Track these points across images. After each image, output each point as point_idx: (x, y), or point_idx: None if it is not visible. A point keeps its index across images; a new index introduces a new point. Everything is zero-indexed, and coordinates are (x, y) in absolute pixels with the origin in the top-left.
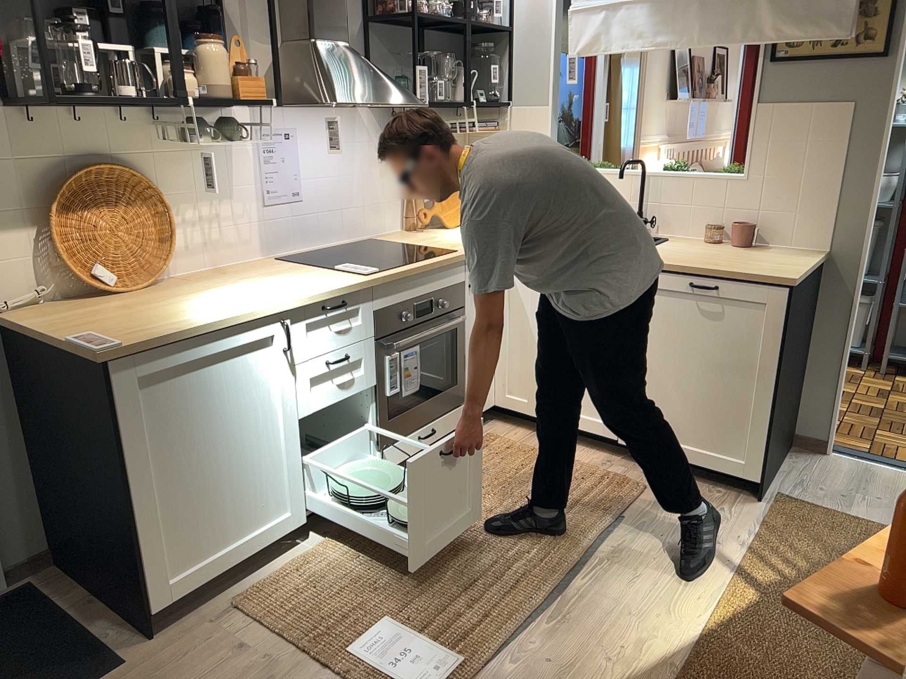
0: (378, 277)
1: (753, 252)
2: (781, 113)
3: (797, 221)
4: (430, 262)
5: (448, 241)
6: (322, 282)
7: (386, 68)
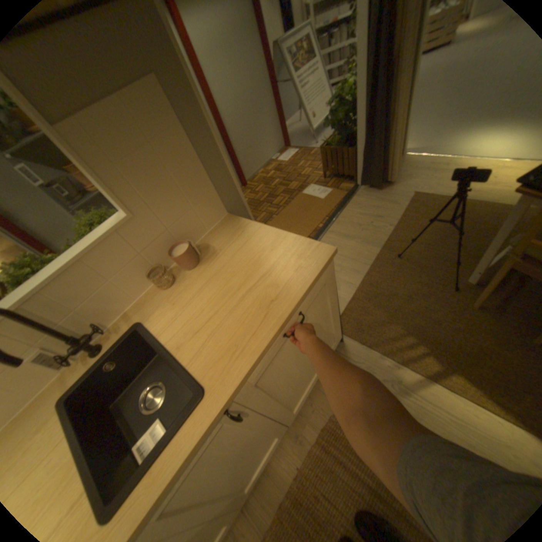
0: None
1: (216, 261)
2: (94, 125)
3: (197, 215)
4: None
5: None
6: None
7: None
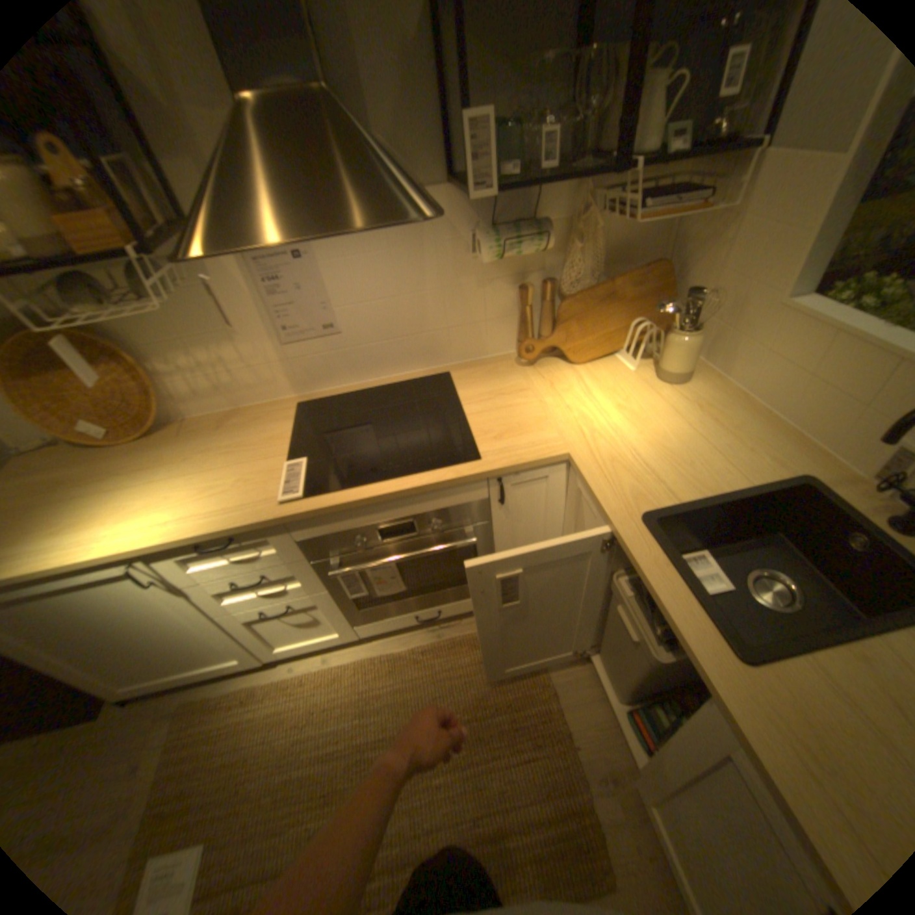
0: (281, 515)
1: None
2: None
3: None
4: (398, 486)
5: (515, 413)
6: (227, 498)
7: (490, 95)
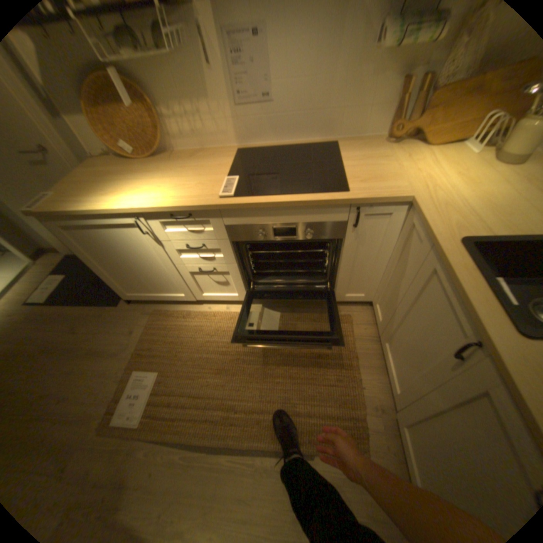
0: (220, 204)
1: None
2: None
3: None
4: (292, 200)
5: (379, 170)
6: (191, 192)
7: None
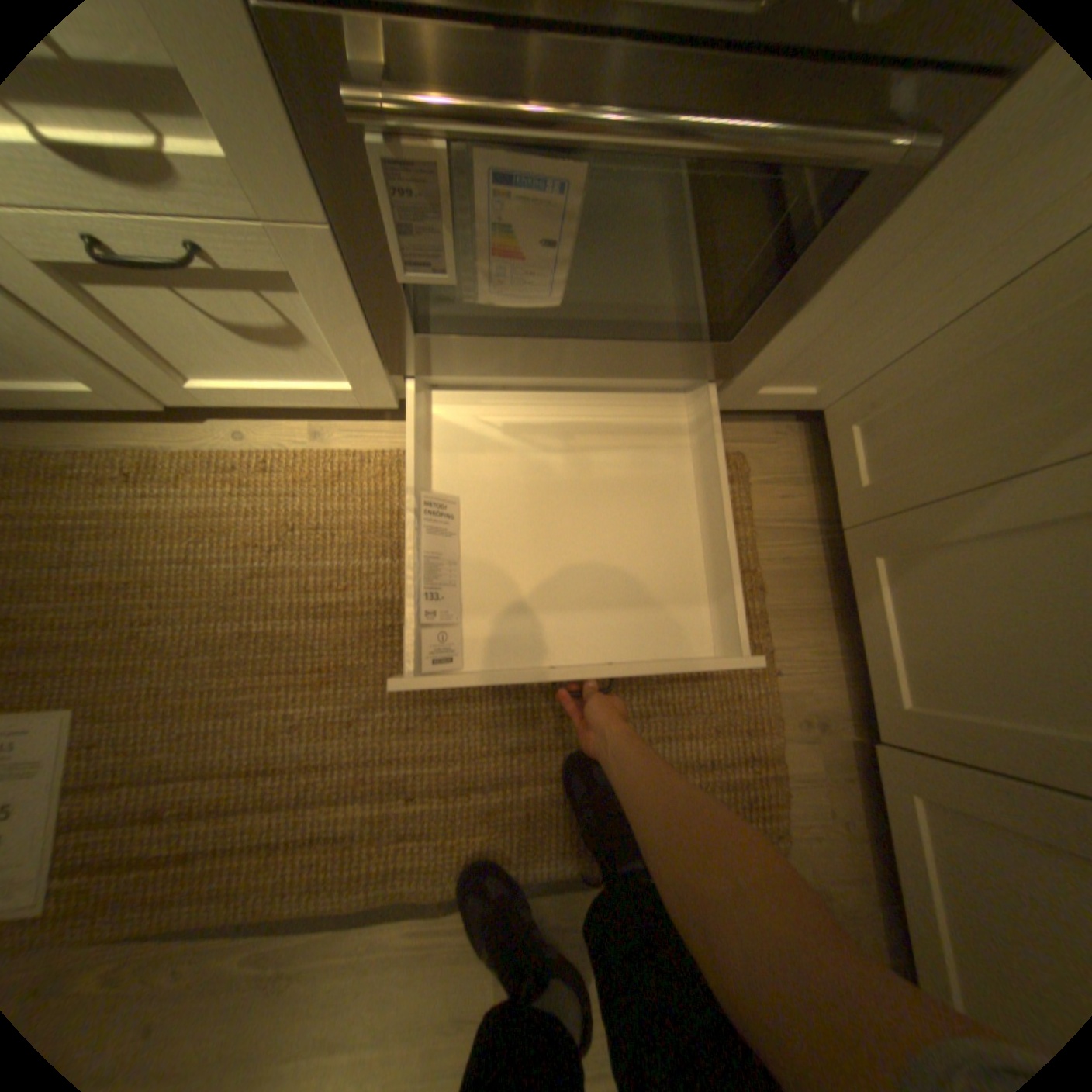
0: None
1: None
2: None
3: None
4: None
5: None
6: None
7: None
